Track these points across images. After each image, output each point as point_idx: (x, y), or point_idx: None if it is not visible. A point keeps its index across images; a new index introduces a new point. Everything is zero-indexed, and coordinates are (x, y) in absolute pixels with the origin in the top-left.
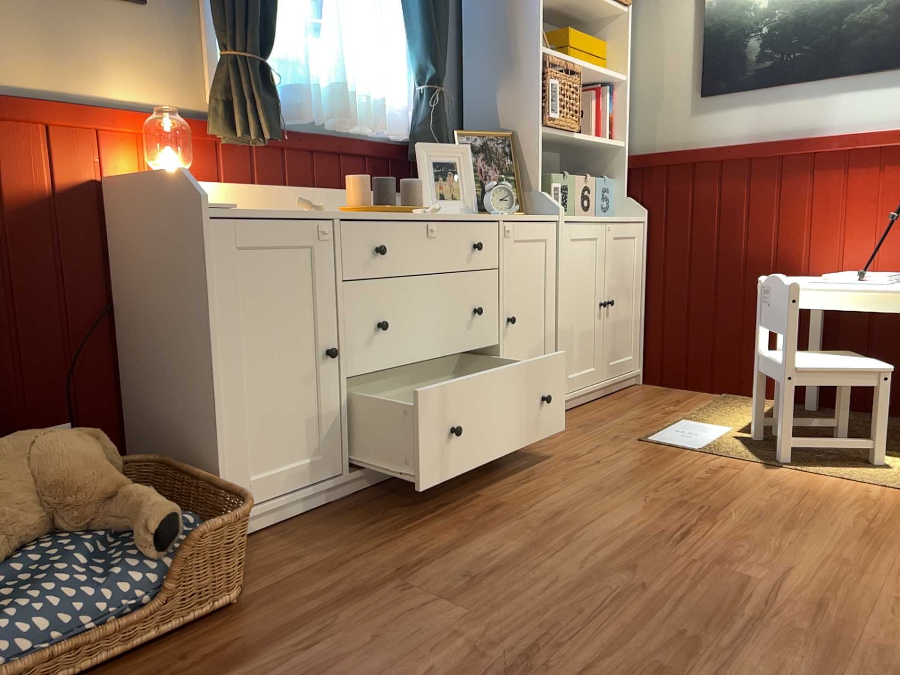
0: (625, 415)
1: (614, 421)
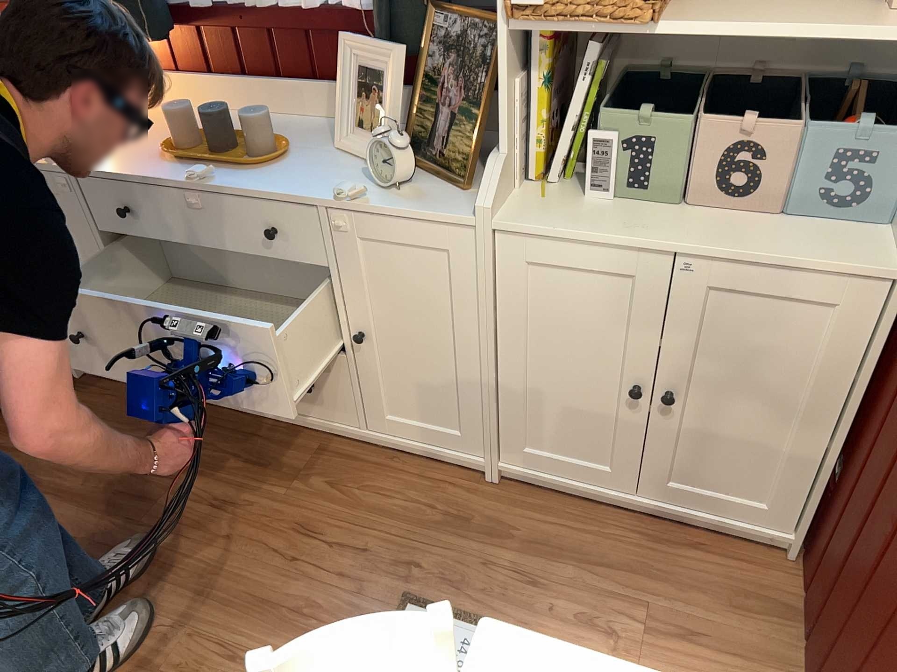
0: (538, 556)
1: (496, 546)
